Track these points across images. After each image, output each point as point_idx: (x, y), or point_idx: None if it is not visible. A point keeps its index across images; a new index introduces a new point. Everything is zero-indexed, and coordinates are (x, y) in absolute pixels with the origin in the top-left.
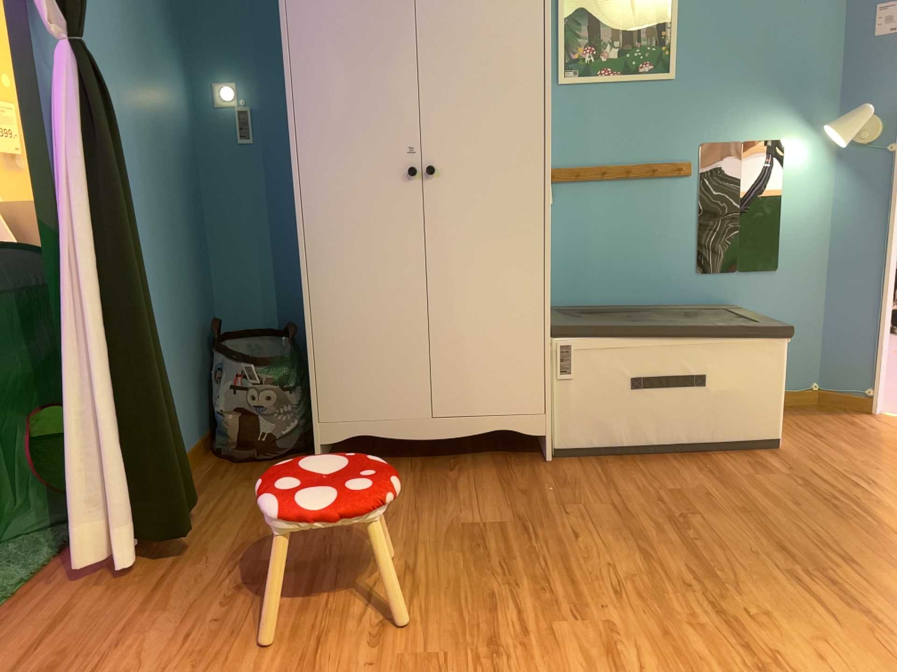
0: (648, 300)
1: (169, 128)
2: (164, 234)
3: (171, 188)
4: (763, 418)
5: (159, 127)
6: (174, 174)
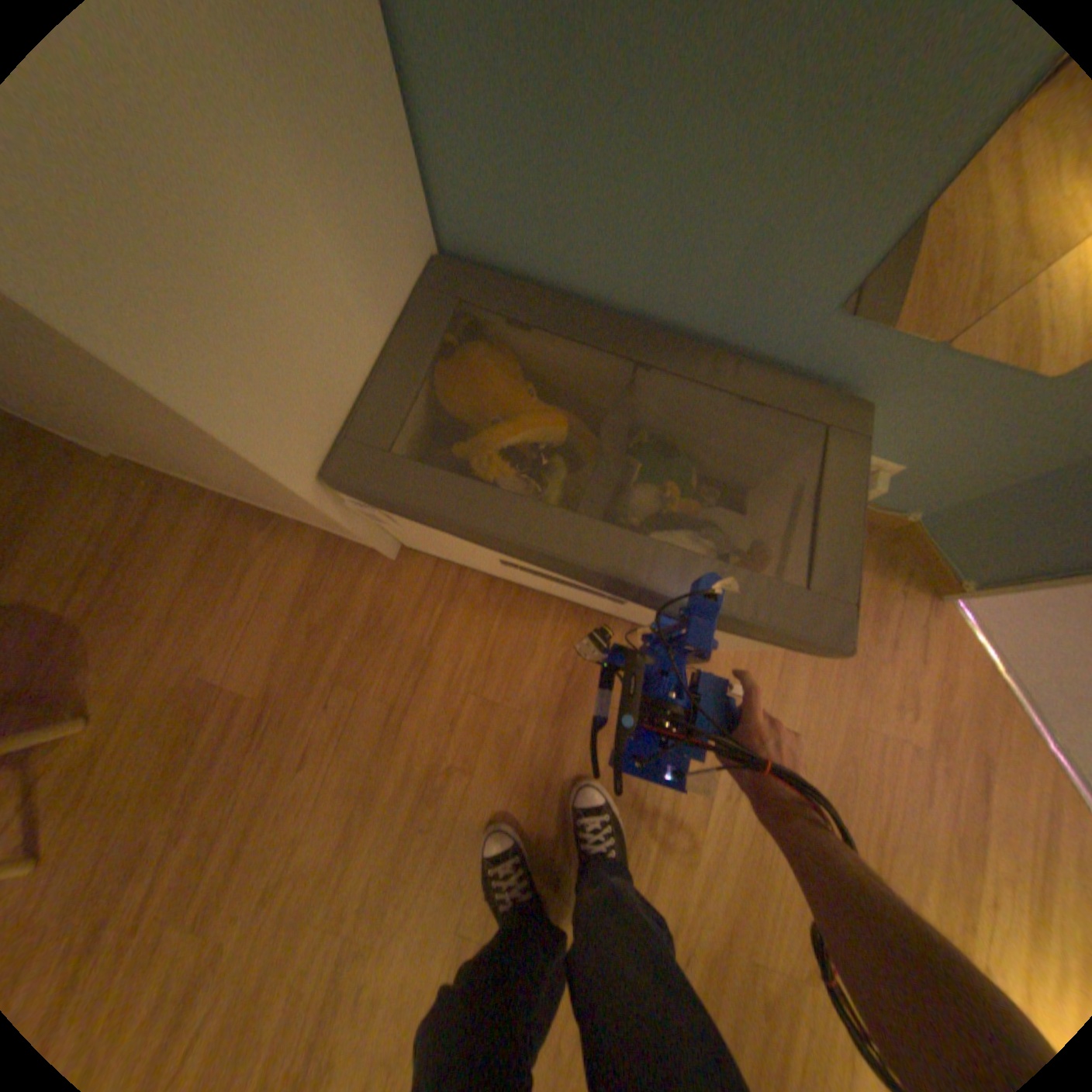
0: (699, 321)
1: None
2: None
3: None
4: None
5: None
6: None
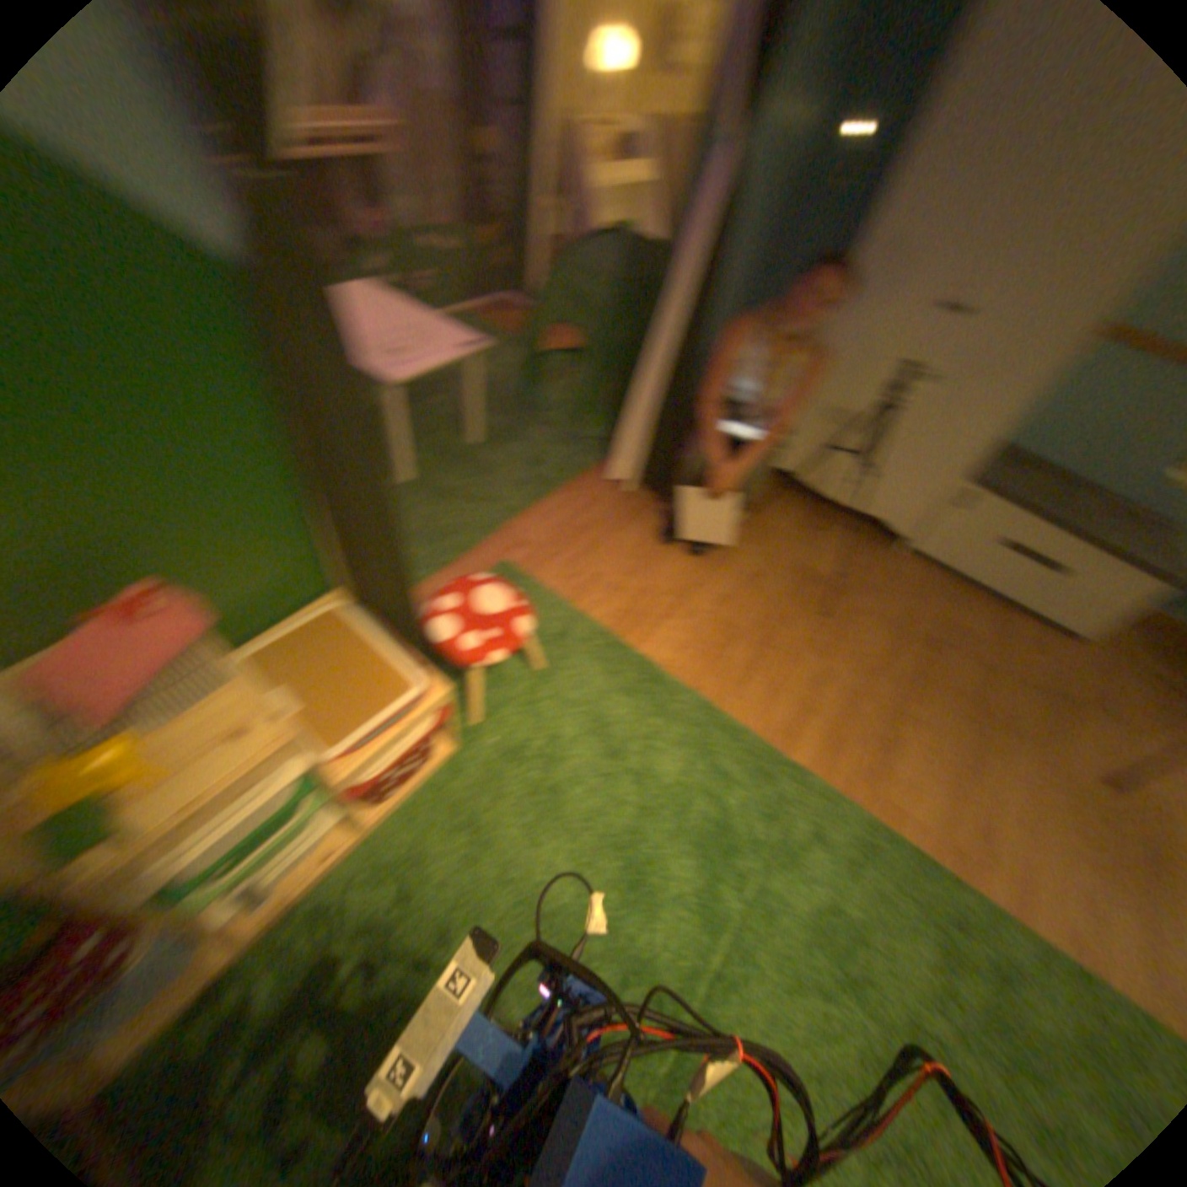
0: (1094, 484)
1: (790, 171)
2: (743, 272)
3: (766, 230)
4: (1085, 624)
5: (783, 172)
6: (774, 215)
